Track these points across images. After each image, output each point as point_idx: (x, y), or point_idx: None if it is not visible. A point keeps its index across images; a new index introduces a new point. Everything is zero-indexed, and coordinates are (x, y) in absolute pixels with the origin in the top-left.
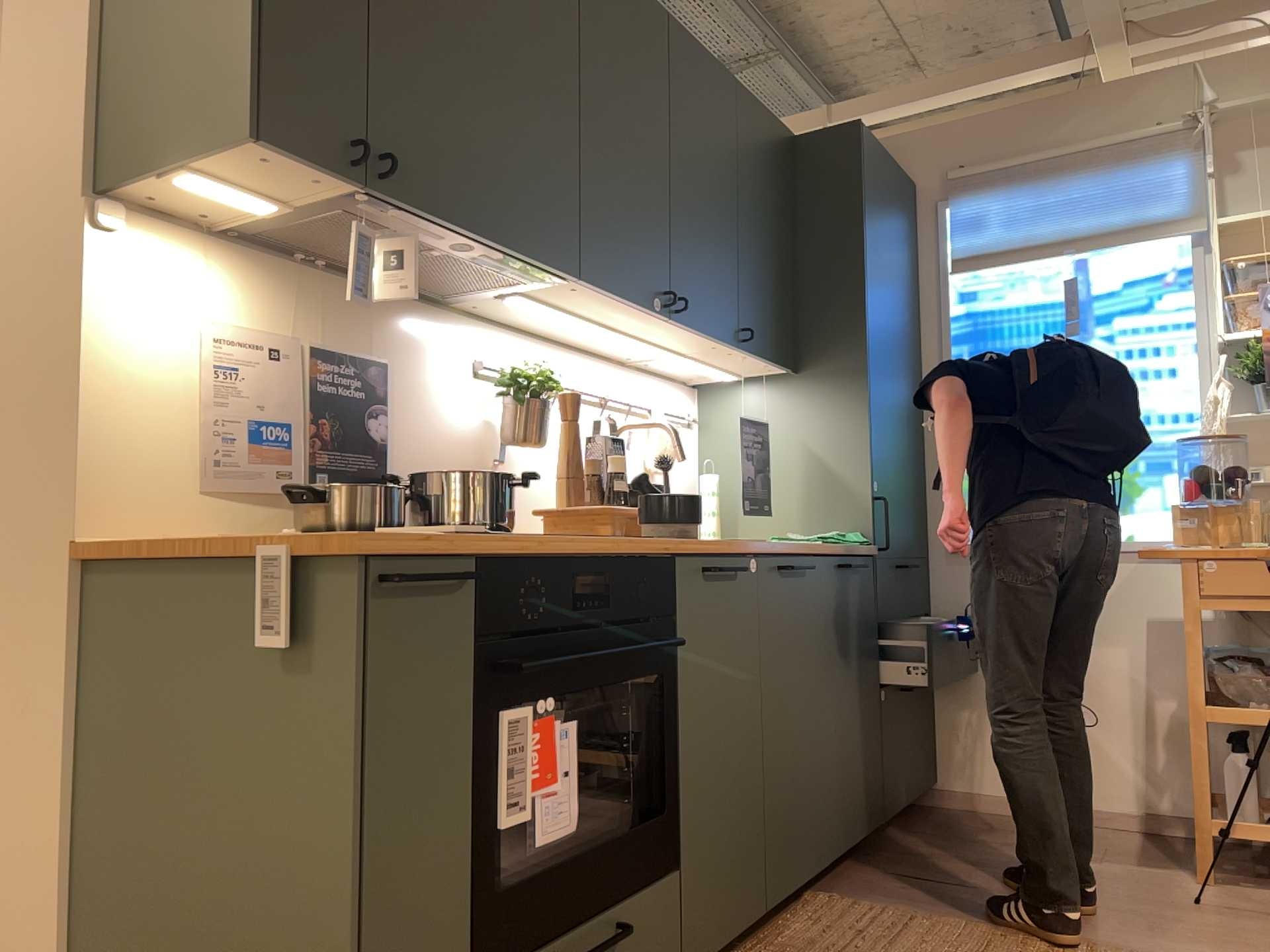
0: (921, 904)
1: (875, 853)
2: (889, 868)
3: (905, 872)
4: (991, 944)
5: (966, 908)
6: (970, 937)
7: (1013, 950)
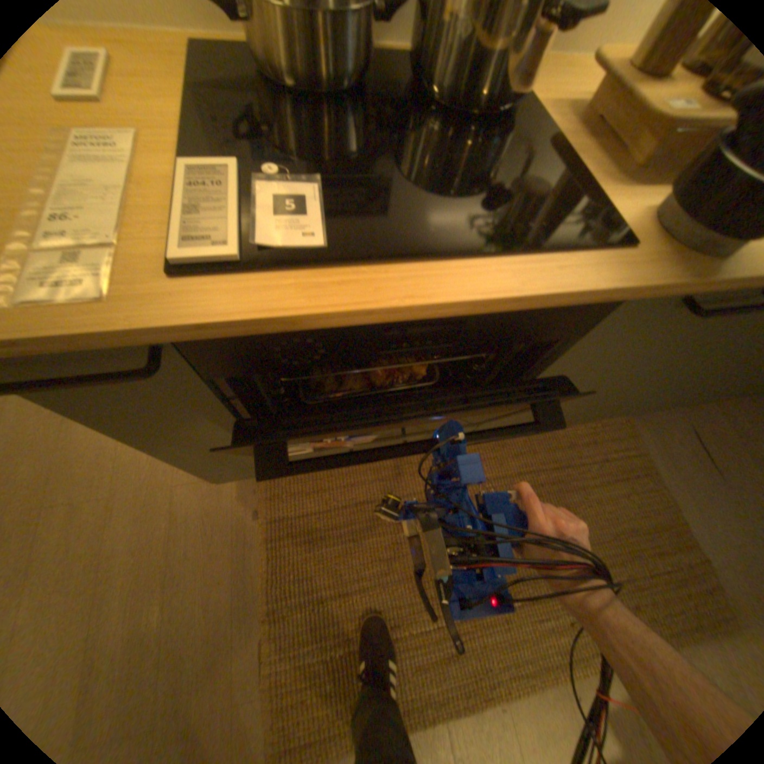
0: (671, 465)
1: (708, 401)
2: (697, 421)
3: (702, 432)
4: (661, 533)
5: (693, 492)
6: (657, 518)
7: (666, 548)
